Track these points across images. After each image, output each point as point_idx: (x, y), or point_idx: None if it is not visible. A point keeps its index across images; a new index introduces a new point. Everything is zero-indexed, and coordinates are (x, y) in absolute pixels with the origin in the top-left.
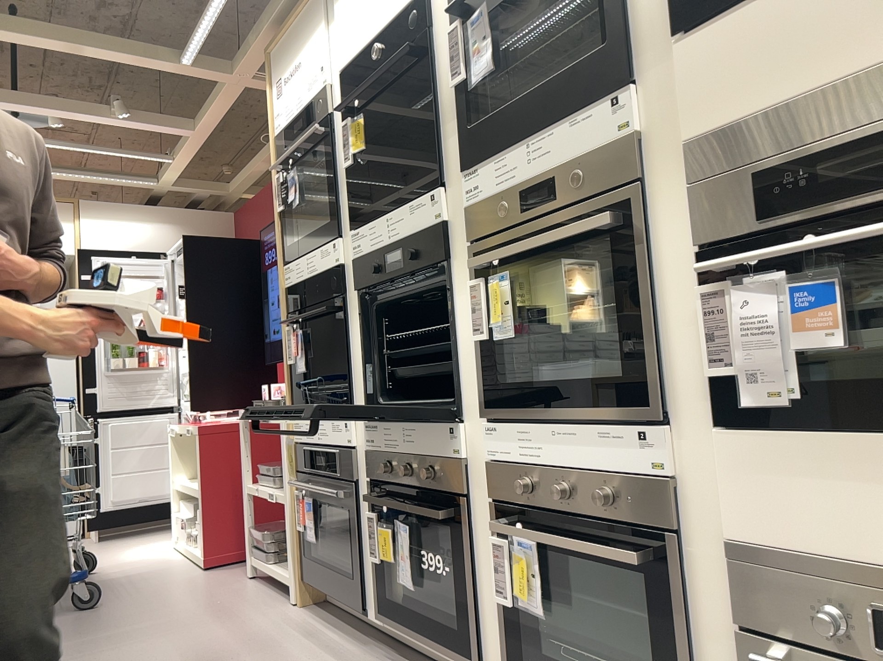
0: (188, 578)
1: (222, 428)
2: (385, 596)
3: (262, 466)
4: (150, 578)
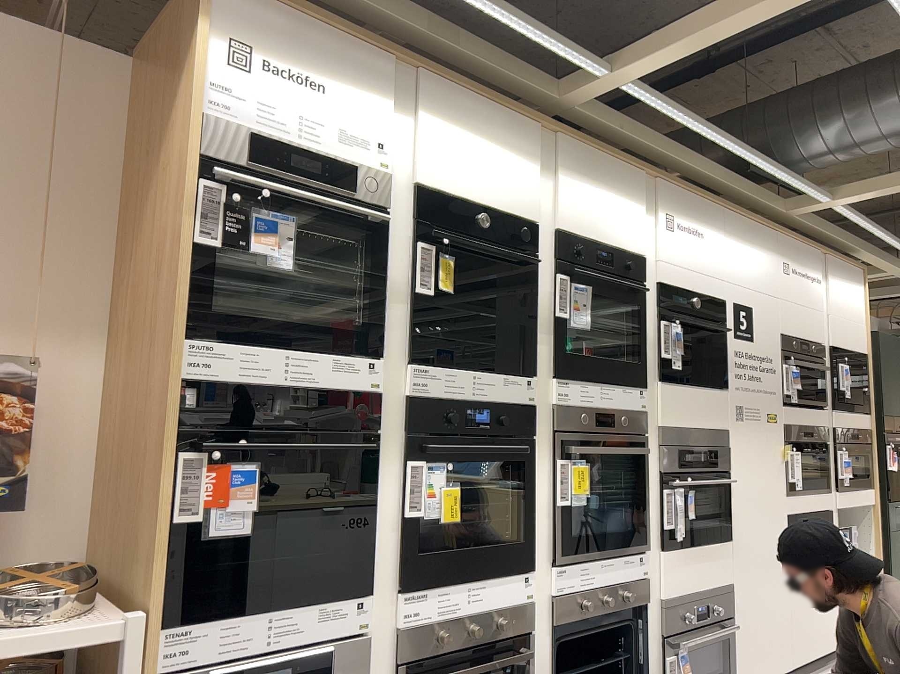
0: None
1: None
2: None
3: None
4: None
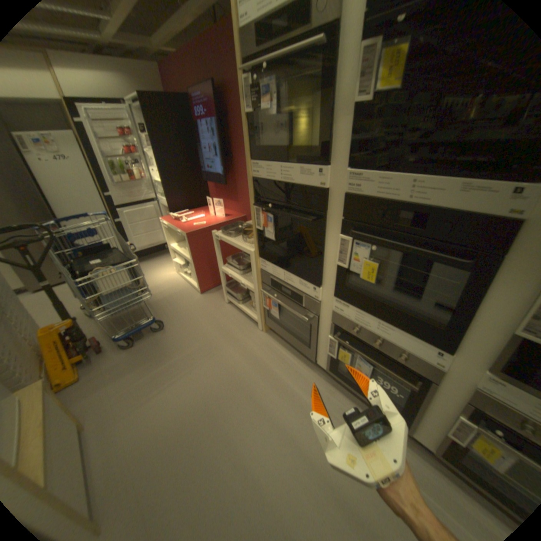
0: (196, 301)
1: (198, 233)
2: (336, 368)
3: (231, 263)
4: (178, 302)
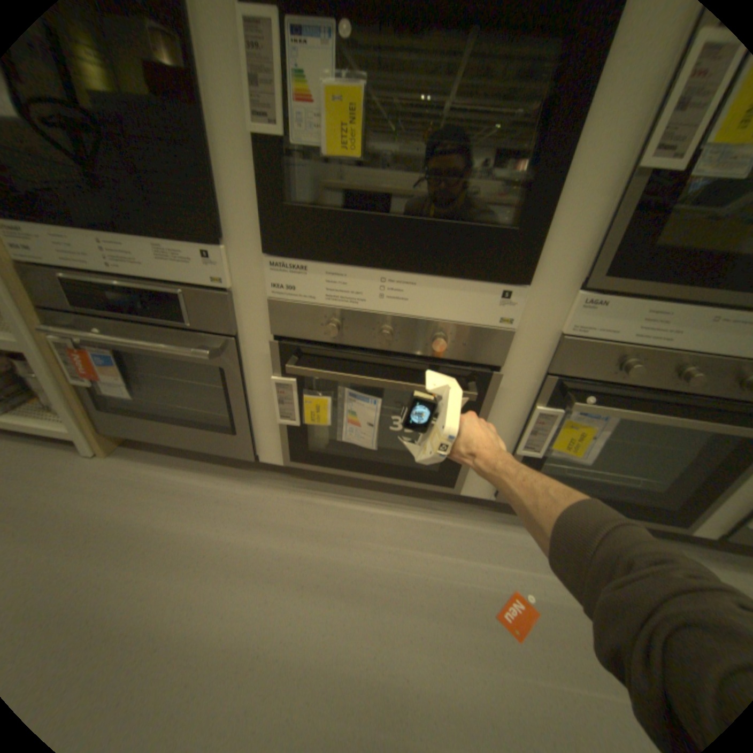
0: None
1: None
2: (303, 445)
3: None
4: None
